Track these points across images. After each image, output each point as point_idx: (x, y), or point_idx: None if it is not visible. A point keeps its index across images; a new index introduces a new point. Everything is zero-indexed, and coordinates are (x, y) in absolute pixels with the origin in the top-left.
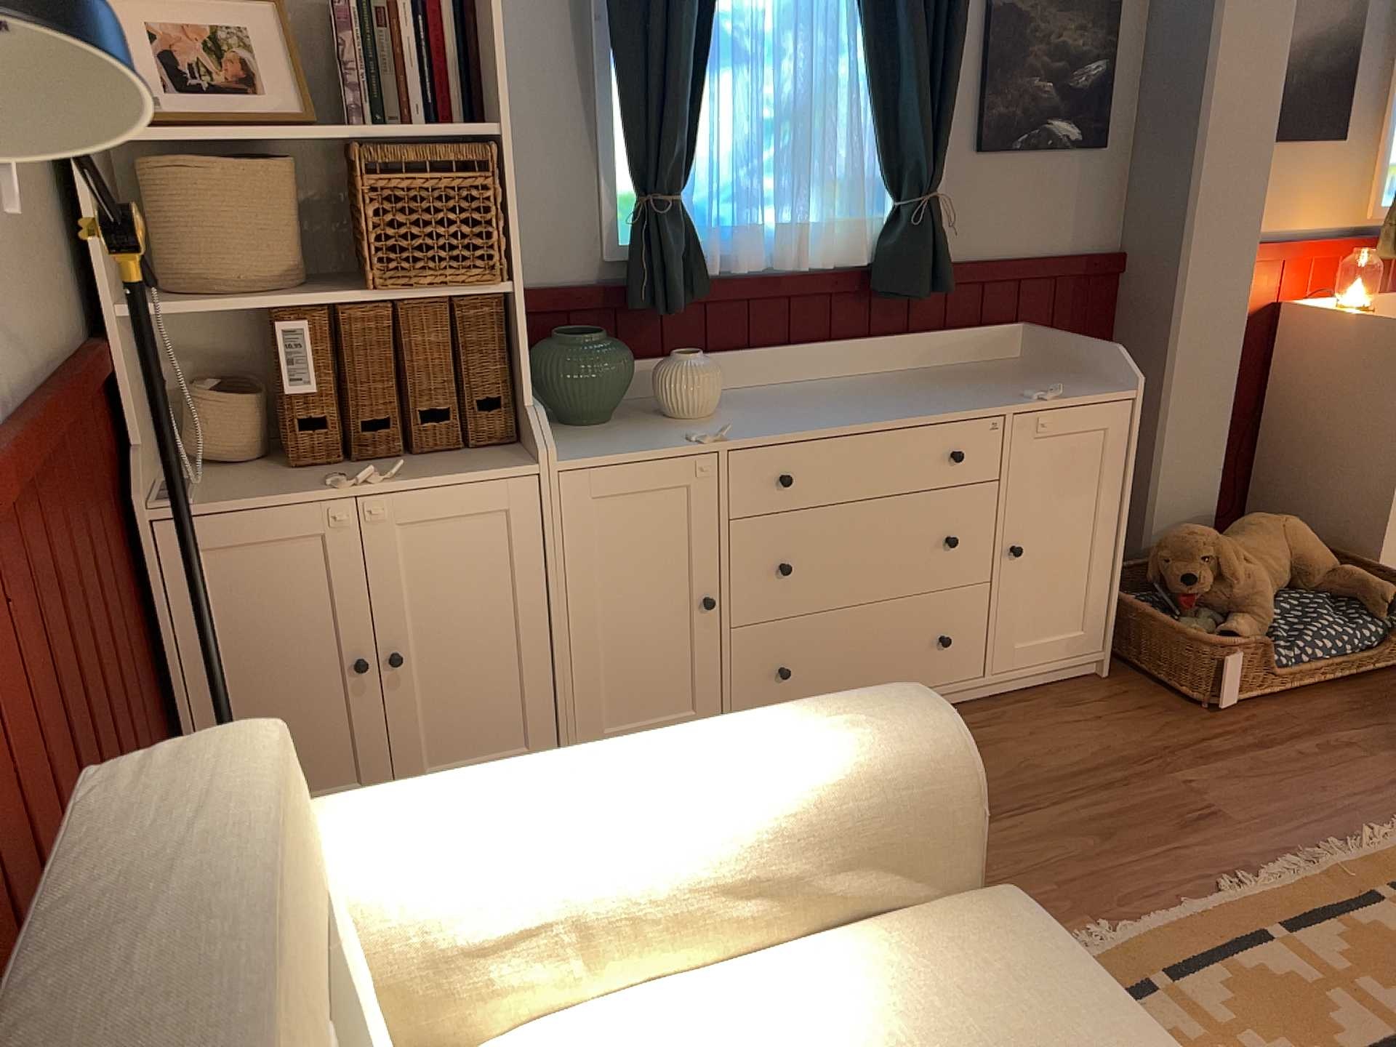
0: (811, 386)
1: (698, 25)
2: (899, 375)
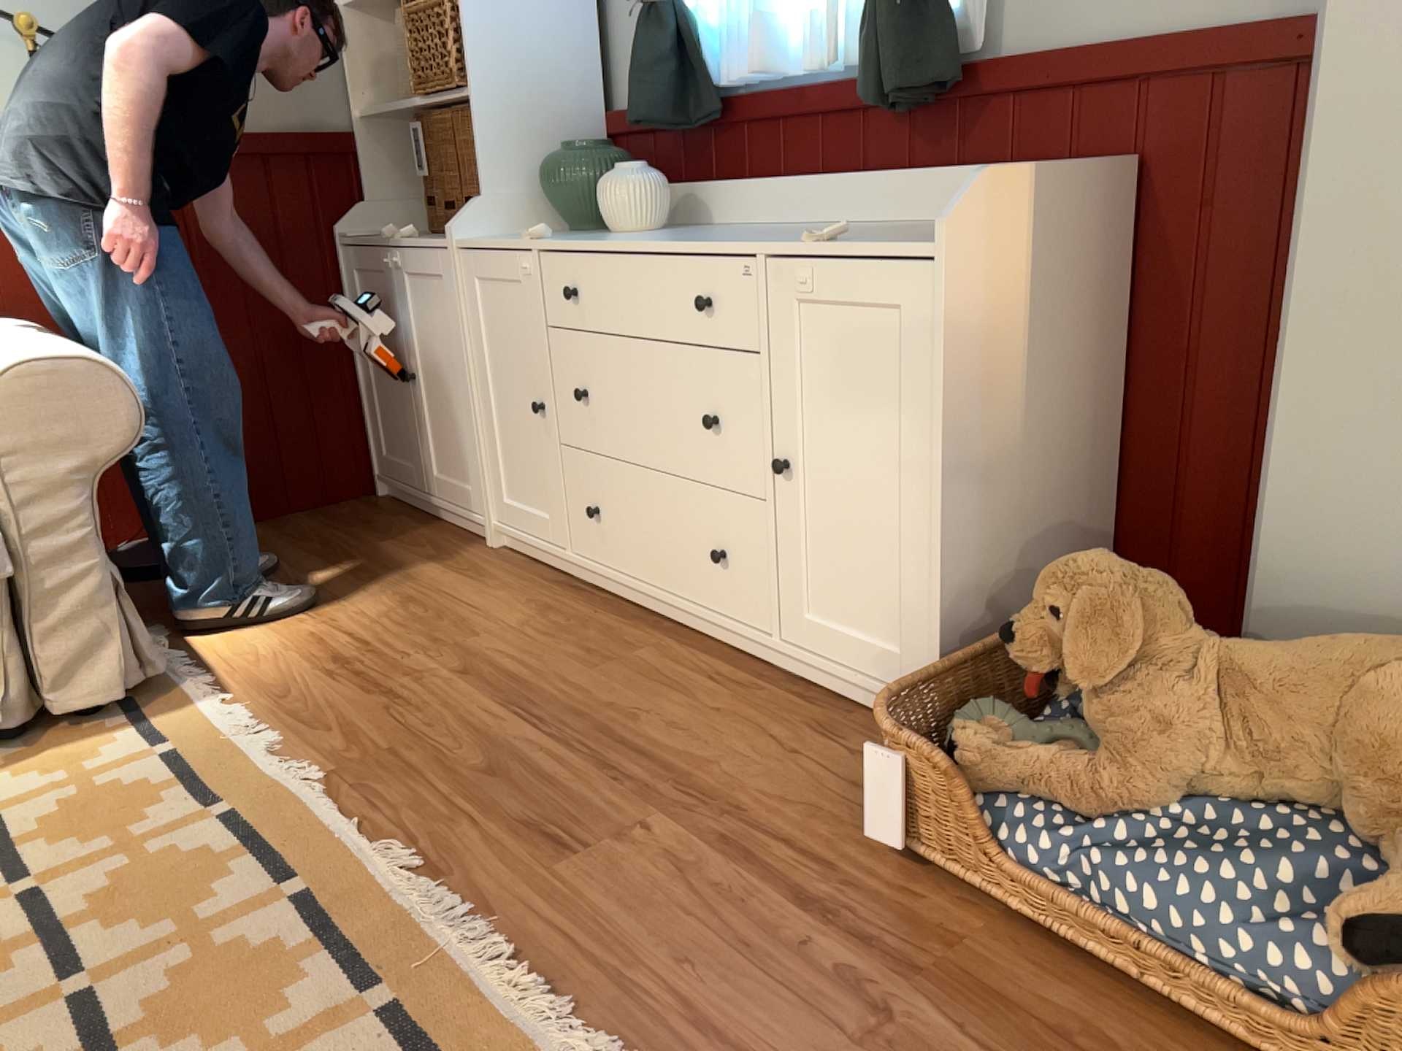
0: (791, 227)
1: None
2: (892, 226)
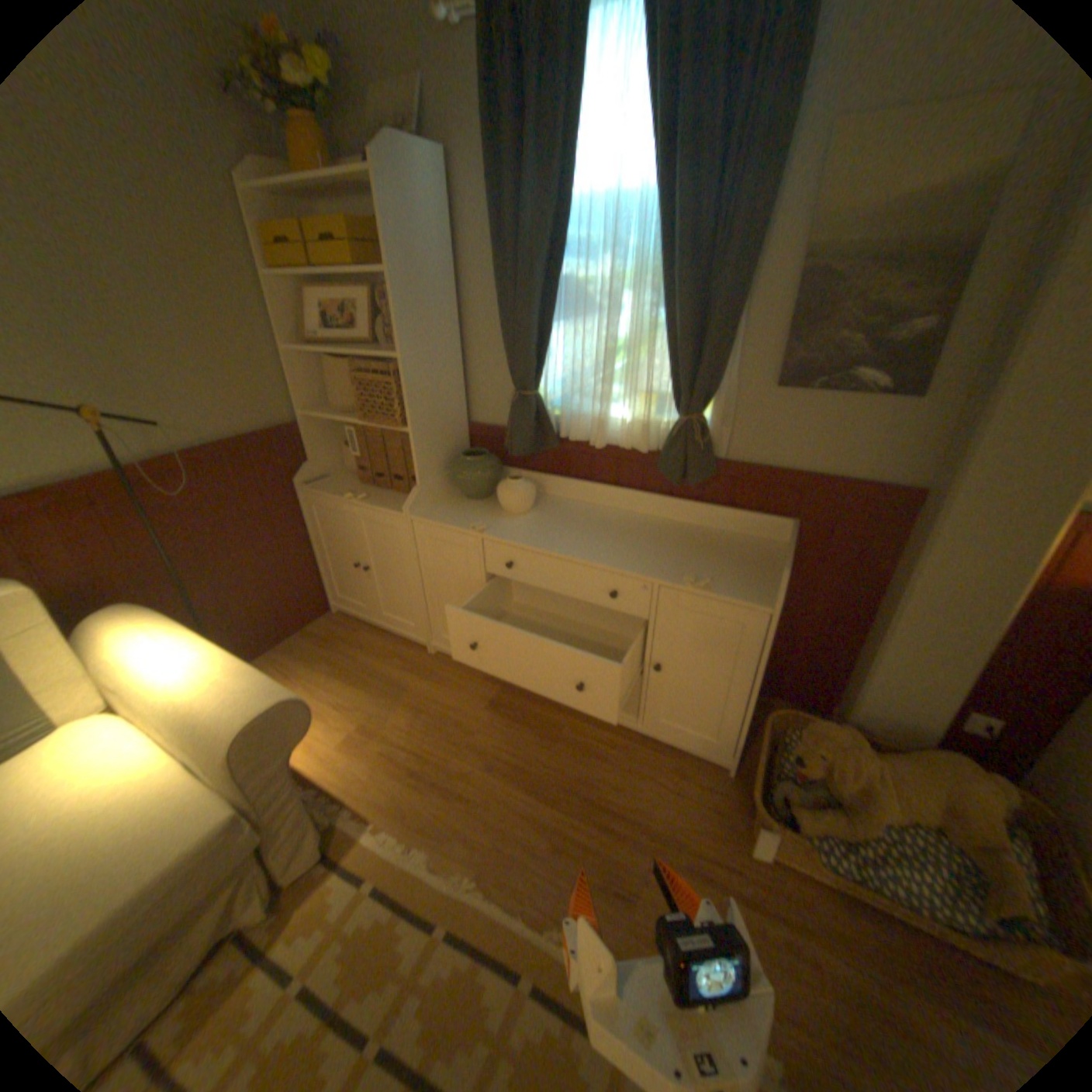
0: (610, 514)
1: (543, 292)
2: (673, 525)
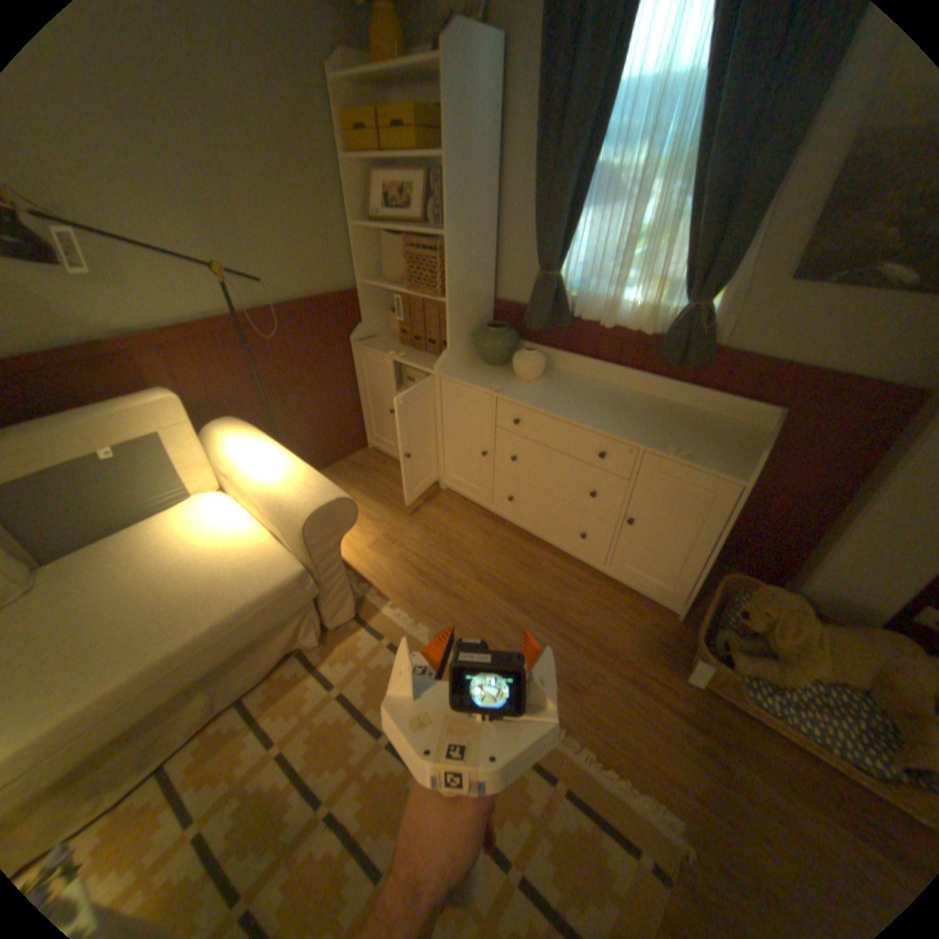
0: (609, 389)
1: (579, 178)
2: (665, 404)
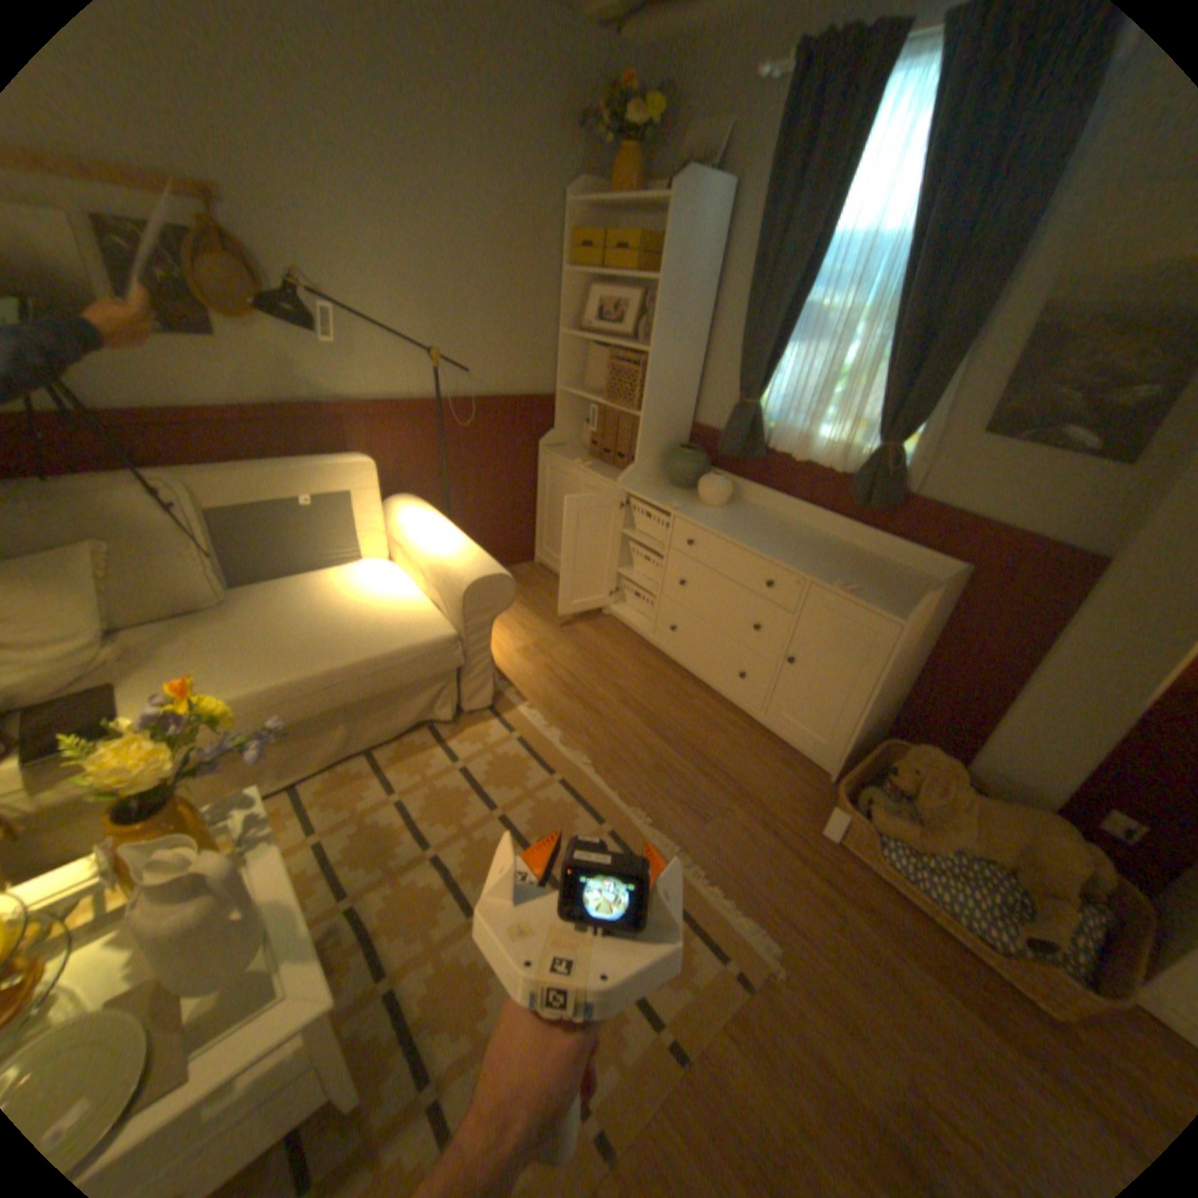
0: (794, 526)
1: (786, 315)
2: (849, 548)
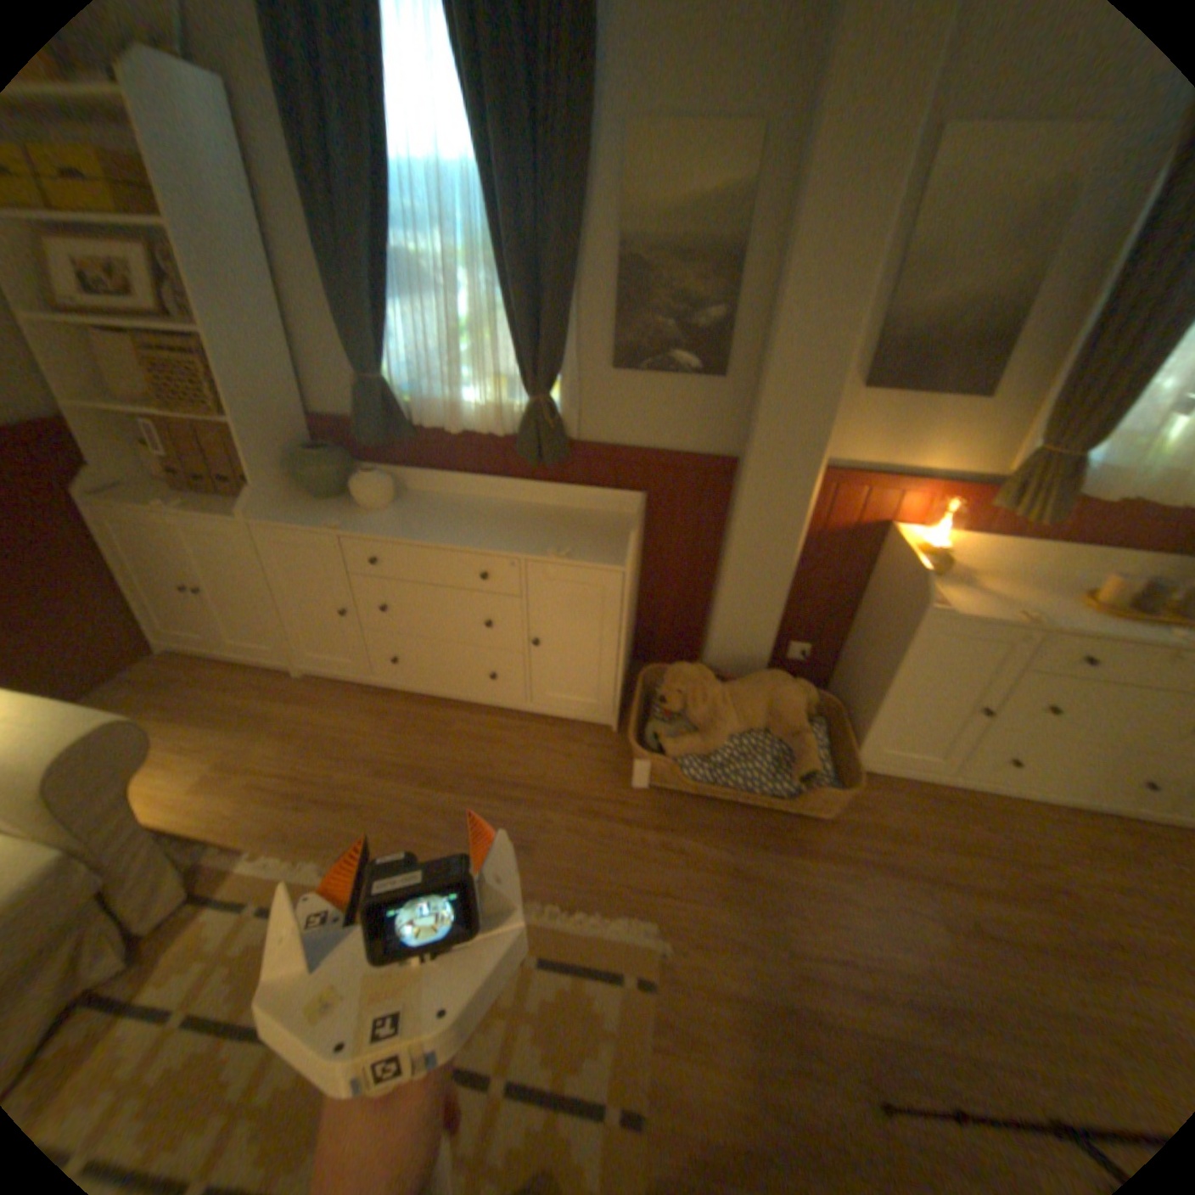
0: (478, 504)
1: (373, 266)
2: (539, 510)
